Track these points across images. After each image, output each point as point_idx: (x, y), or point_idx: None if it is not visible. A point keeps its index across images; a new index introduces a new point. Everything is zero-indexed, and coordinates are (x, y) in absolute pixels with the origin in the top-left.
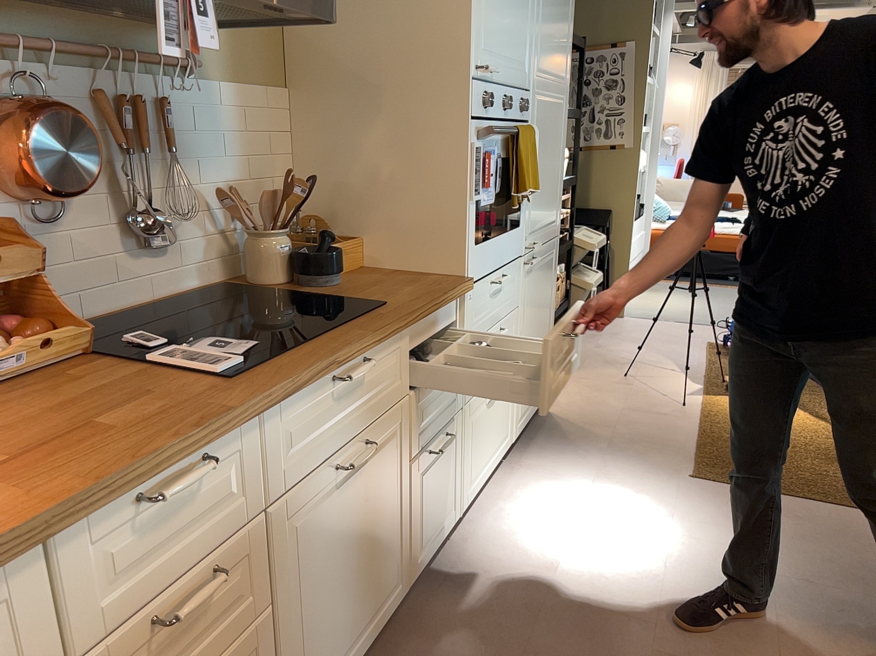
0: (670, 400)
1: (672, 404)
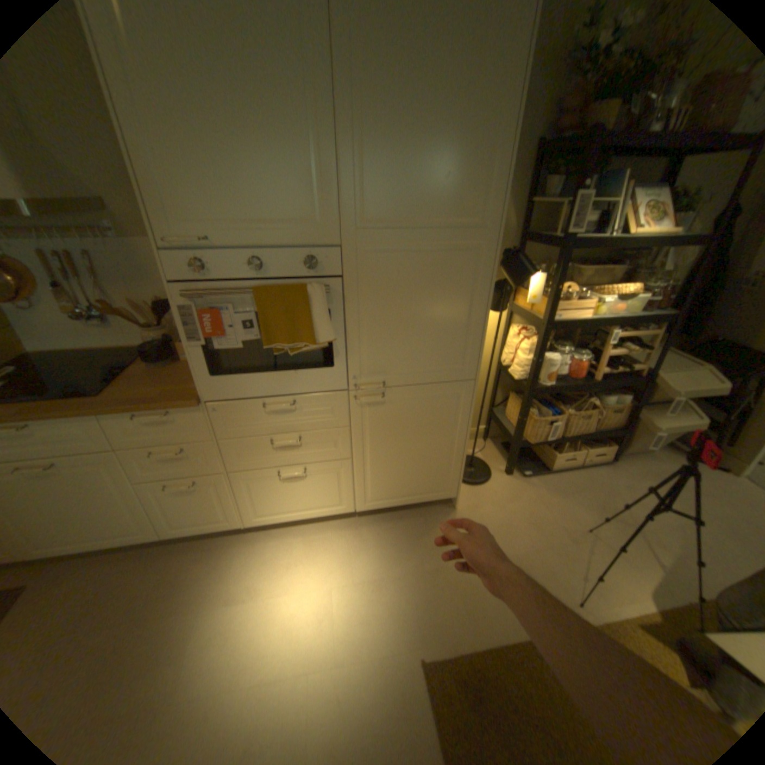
0: (580, 591)
1: (573, 596)
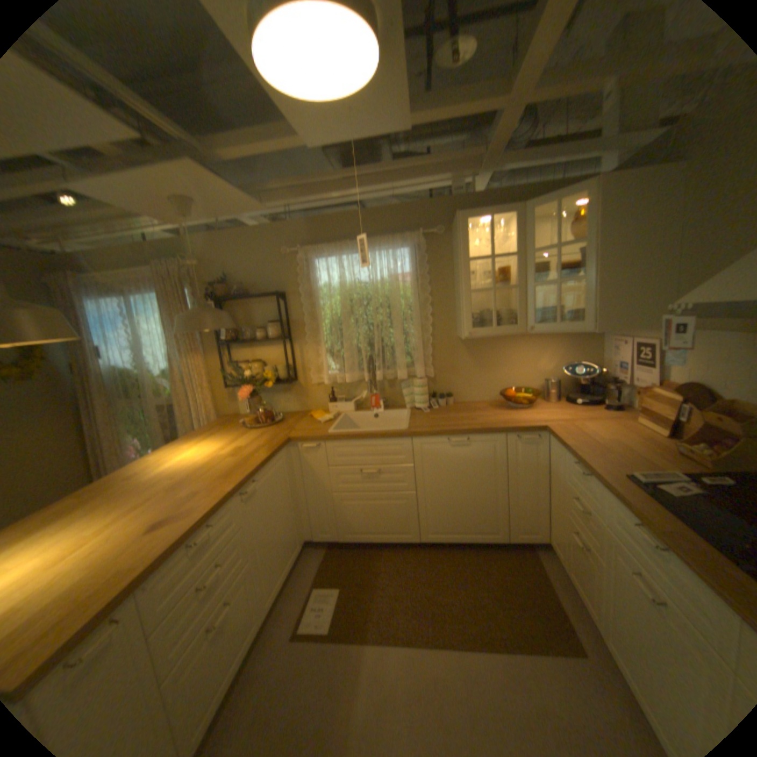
0: None
1: None
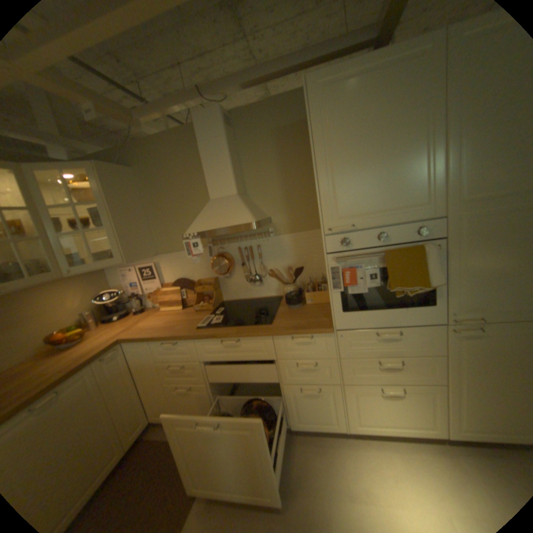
0: None
1: None
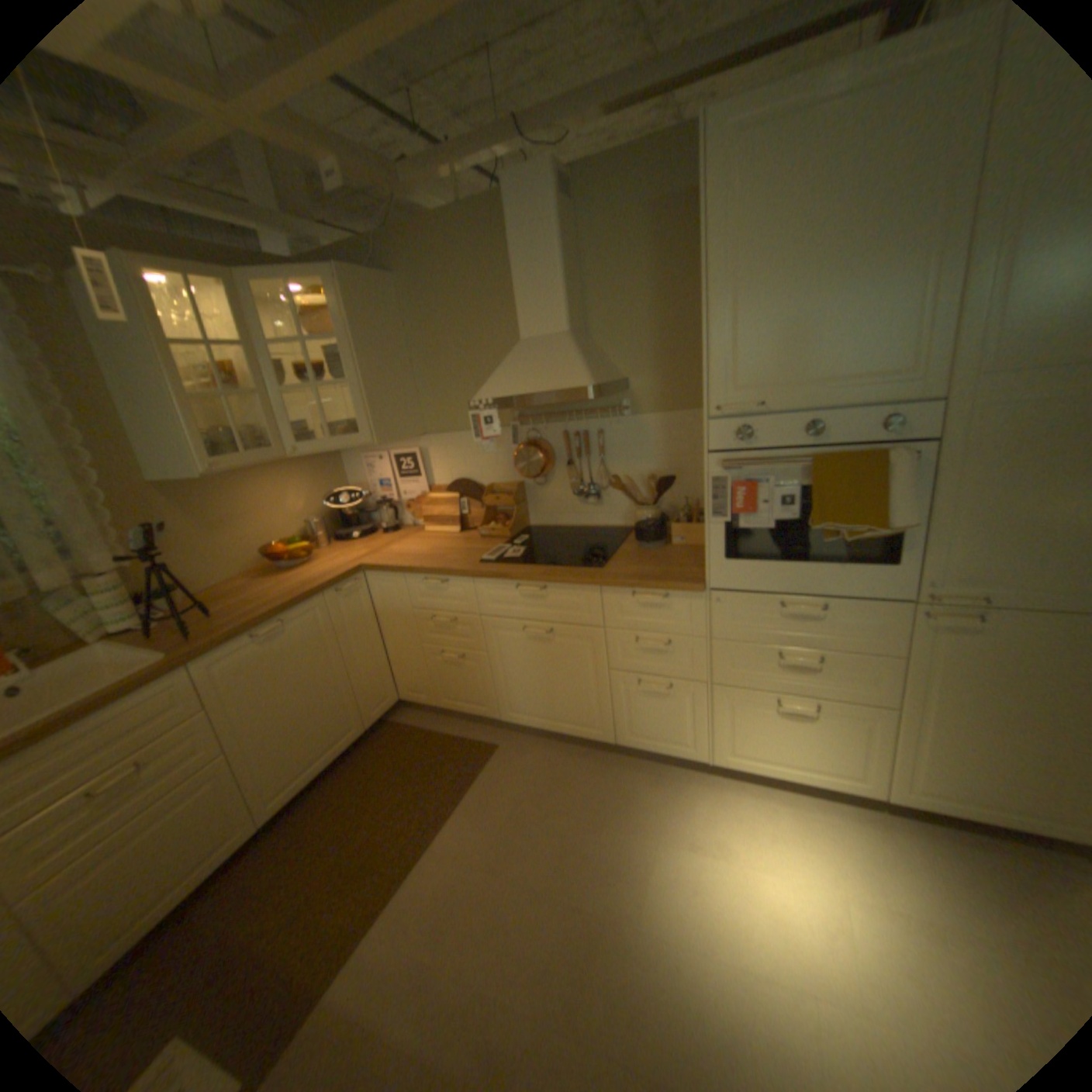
0: None
1: None
